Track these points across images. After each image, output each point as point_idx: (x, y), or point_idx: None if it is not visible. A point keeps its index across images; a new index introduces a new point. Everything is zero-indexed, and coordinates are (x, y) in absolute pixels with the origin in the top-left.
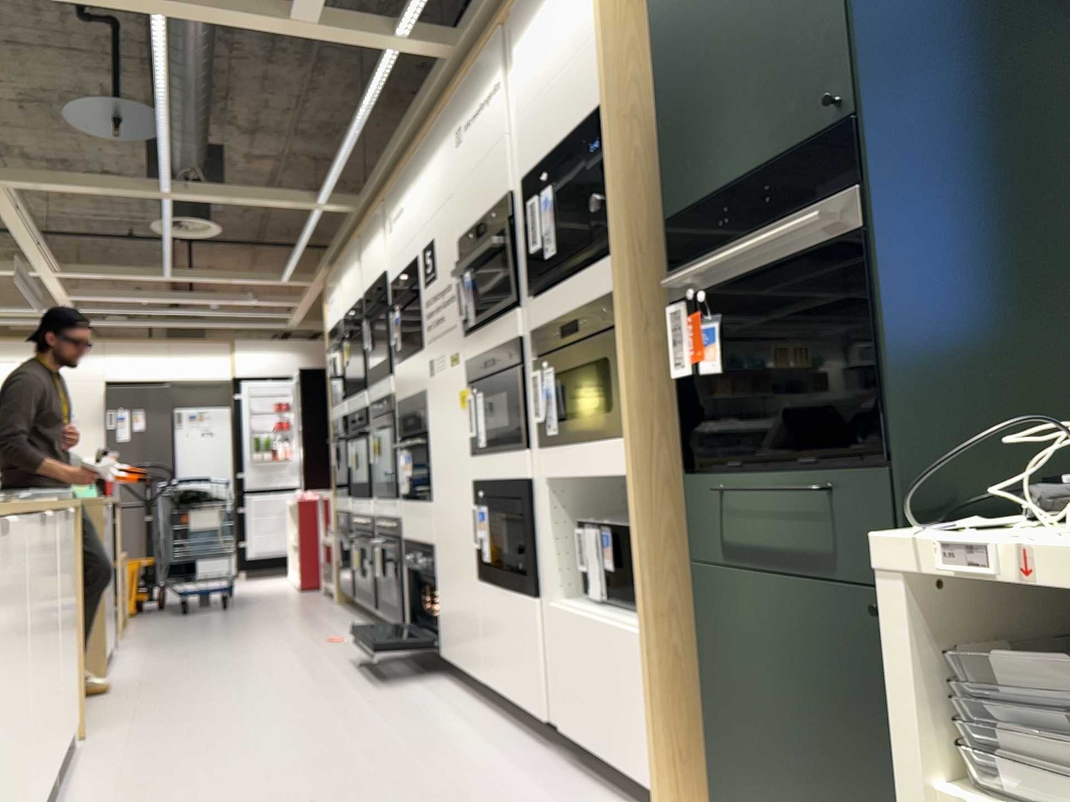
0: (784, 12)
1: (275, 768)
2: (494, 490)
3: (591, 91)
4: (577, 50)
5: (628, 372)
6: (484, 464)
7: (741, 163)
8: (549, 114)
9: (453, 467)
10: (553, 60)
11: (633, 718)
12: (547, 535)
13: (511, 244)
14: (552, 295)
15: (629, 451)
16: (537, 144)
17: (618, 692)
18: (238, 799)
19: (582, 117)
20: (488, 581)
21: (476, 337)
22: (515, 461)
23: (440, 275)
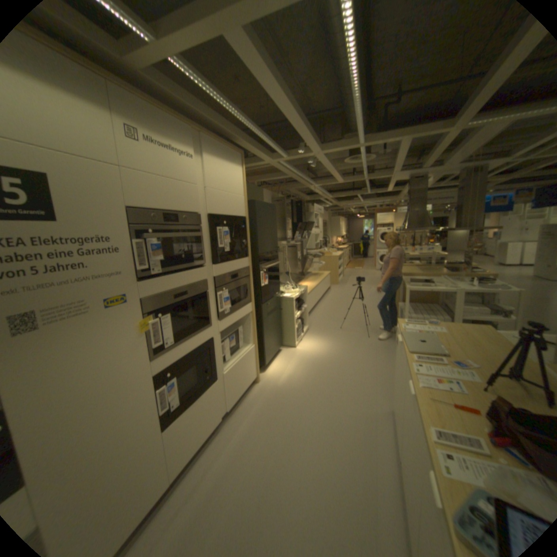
0: (272, 230)
1: (295, 511)
2: (184, 361)
3: (241, 210)
4: (236, 193)
5: (251, 287)
6: (170, 355)
7: (268, 250)
8: (225, 202)
9: (110, 393)
10: (226, 185)
11: (251, 370)
12: (217, 354)
13: (200, 238)
14: (225, 265)
15: (250, 306)
16: (218, 207)
17: (247, 369)
18: (323, 484)
19: (238, 215)
20: (173, 421)
21: (160, 281)
22: (202, 336)
23: (70, 221)
